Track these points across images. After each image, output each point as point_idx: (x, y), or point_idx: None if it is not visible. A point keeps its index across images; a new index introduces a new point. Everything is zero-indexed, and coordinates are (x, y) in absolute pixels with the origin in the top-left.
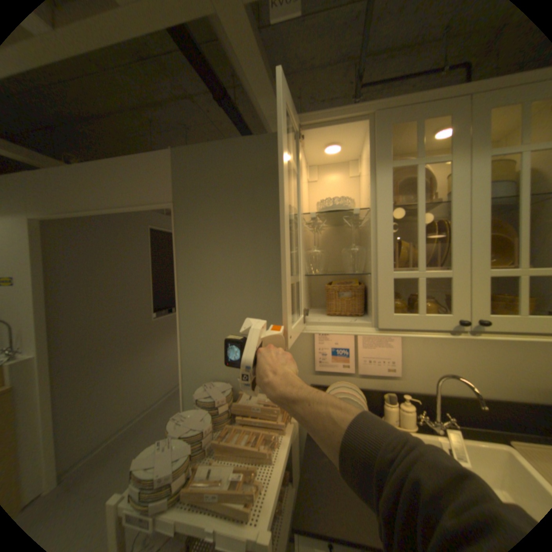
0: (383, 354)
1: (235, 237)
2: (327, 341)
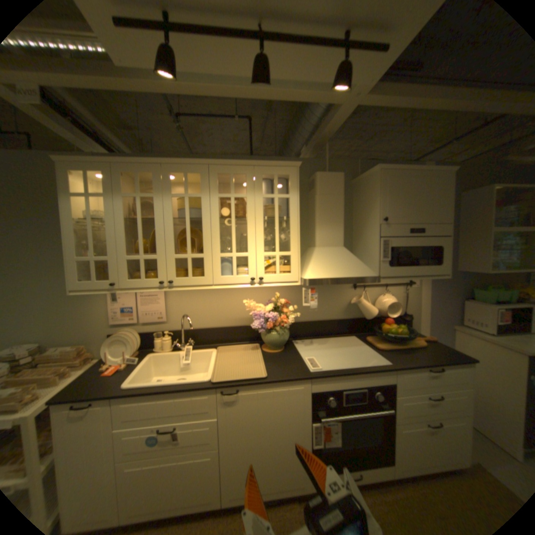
0: (155, 308)
1: (39, 229)
2: (117, 303)
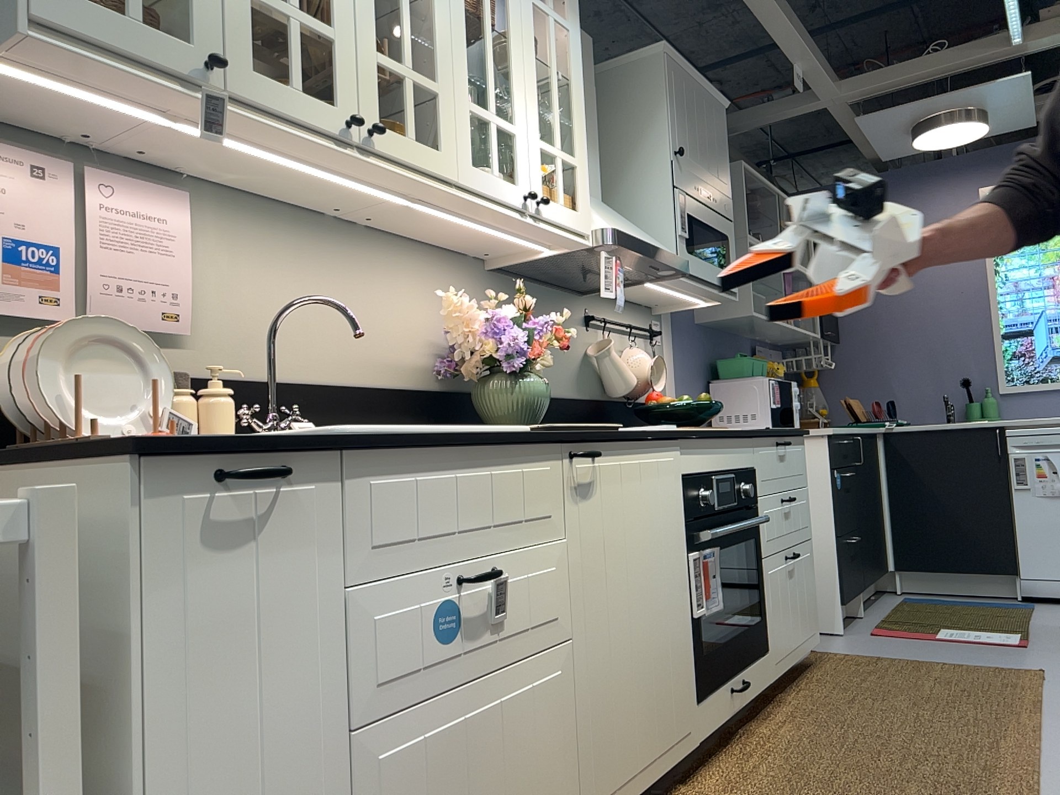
0: (153, 271)
1: None
2: None
